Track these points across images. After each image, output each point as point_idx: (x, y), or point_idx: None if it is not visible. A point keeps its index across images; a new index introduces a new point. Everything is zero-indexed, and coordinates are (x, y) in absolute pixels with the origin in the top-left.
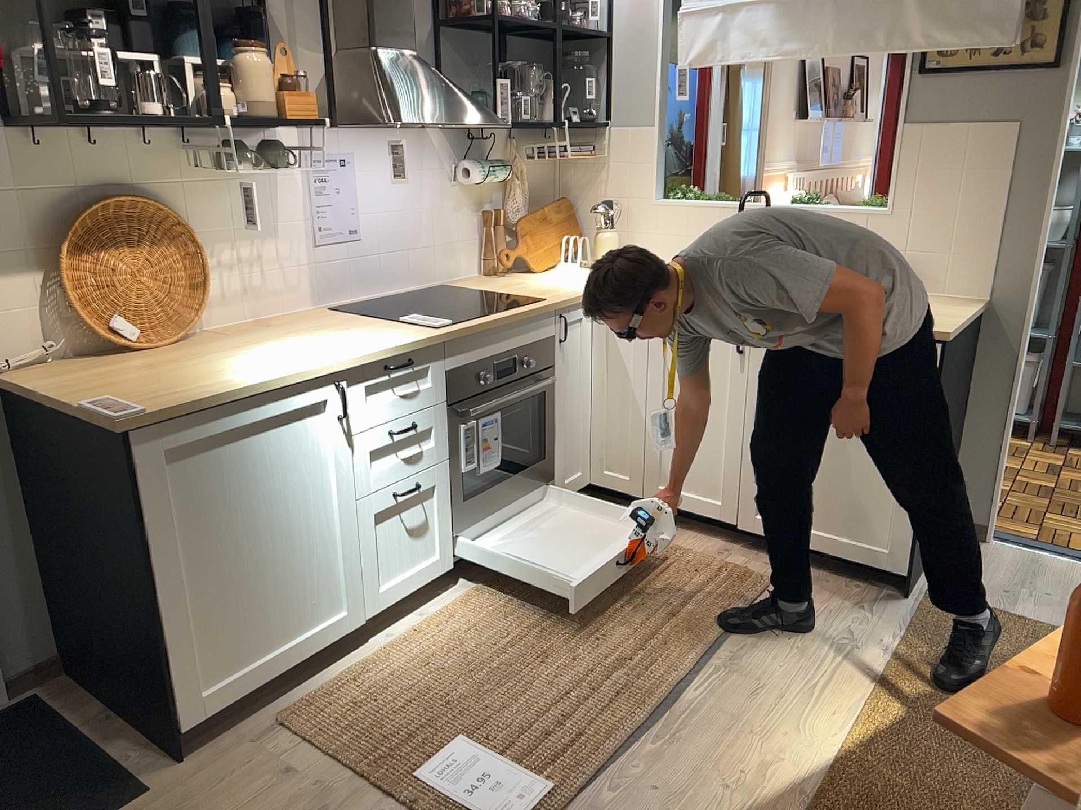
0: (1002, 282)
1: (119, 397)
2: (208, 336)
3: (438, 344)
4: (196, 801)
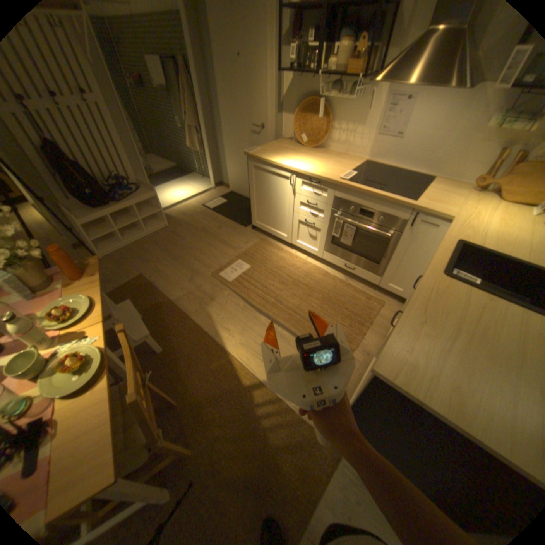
0: None
1: (260, 150)
2: (322, 150)
3: (331, 183)
4: (241, 233)
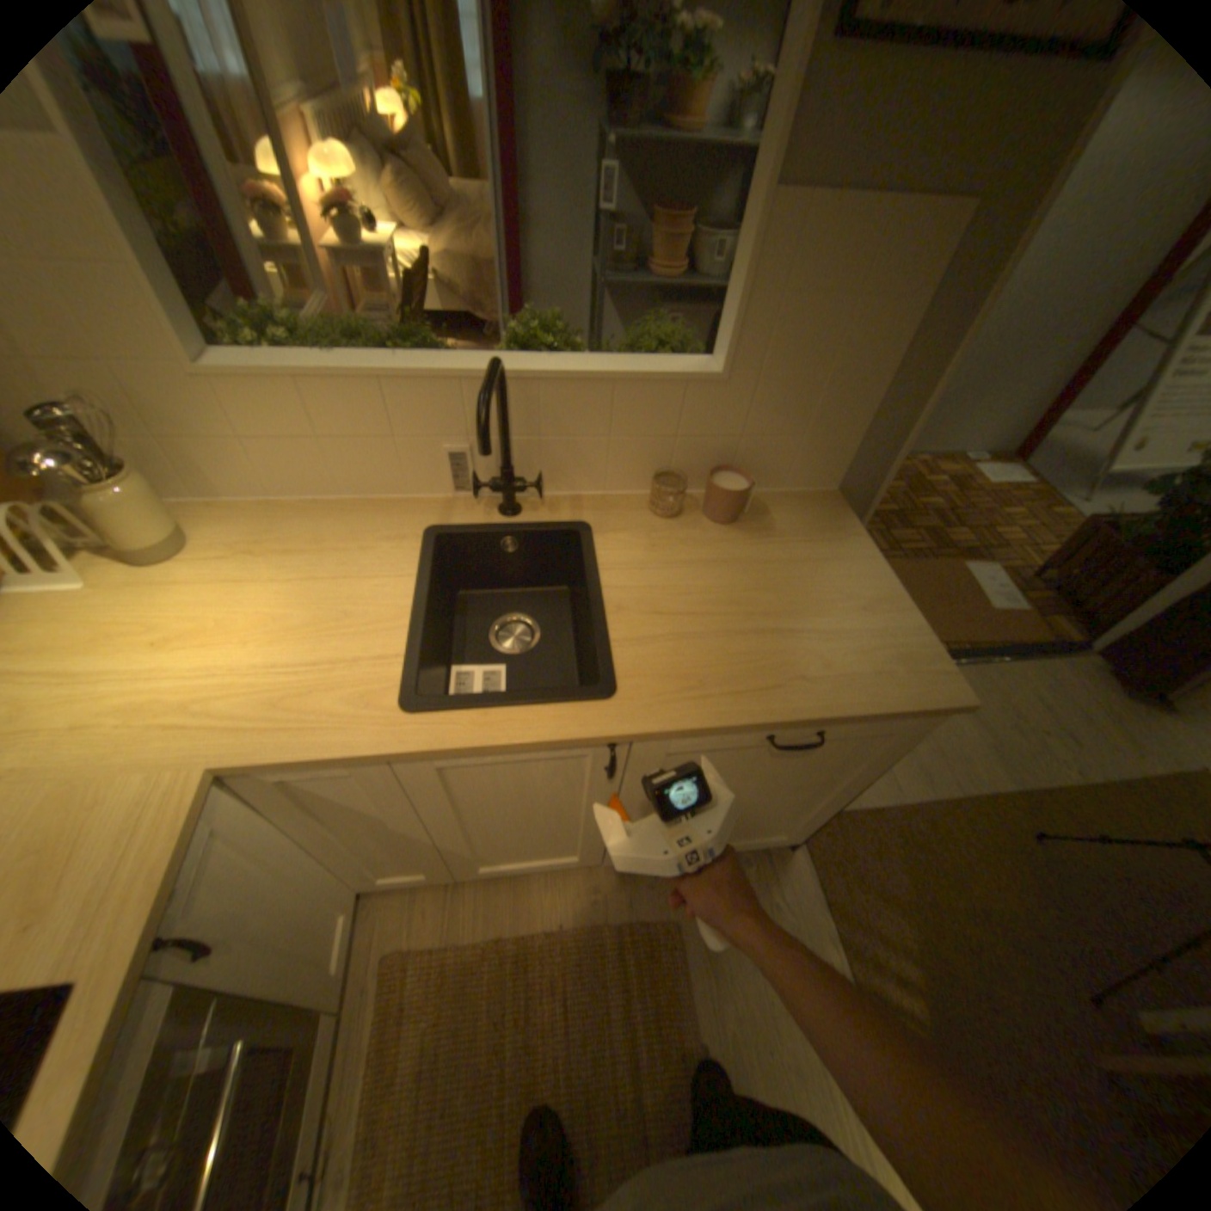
0: (854, 467)
1: None
2: None
3: None
4: None
